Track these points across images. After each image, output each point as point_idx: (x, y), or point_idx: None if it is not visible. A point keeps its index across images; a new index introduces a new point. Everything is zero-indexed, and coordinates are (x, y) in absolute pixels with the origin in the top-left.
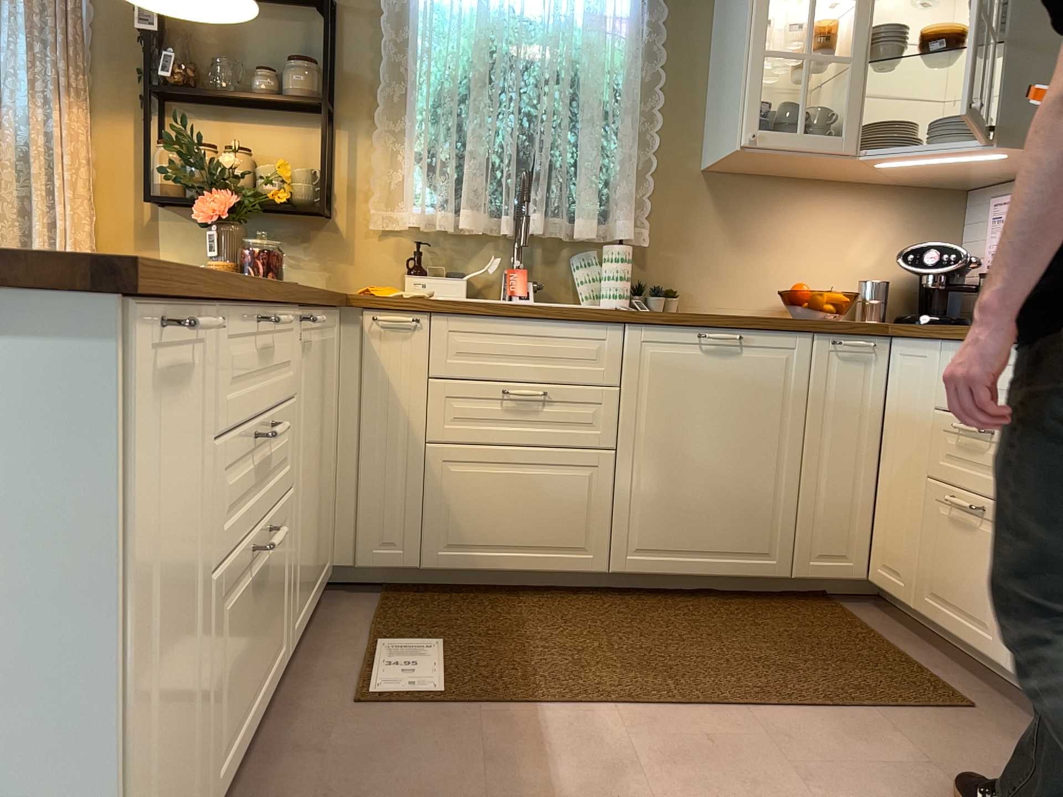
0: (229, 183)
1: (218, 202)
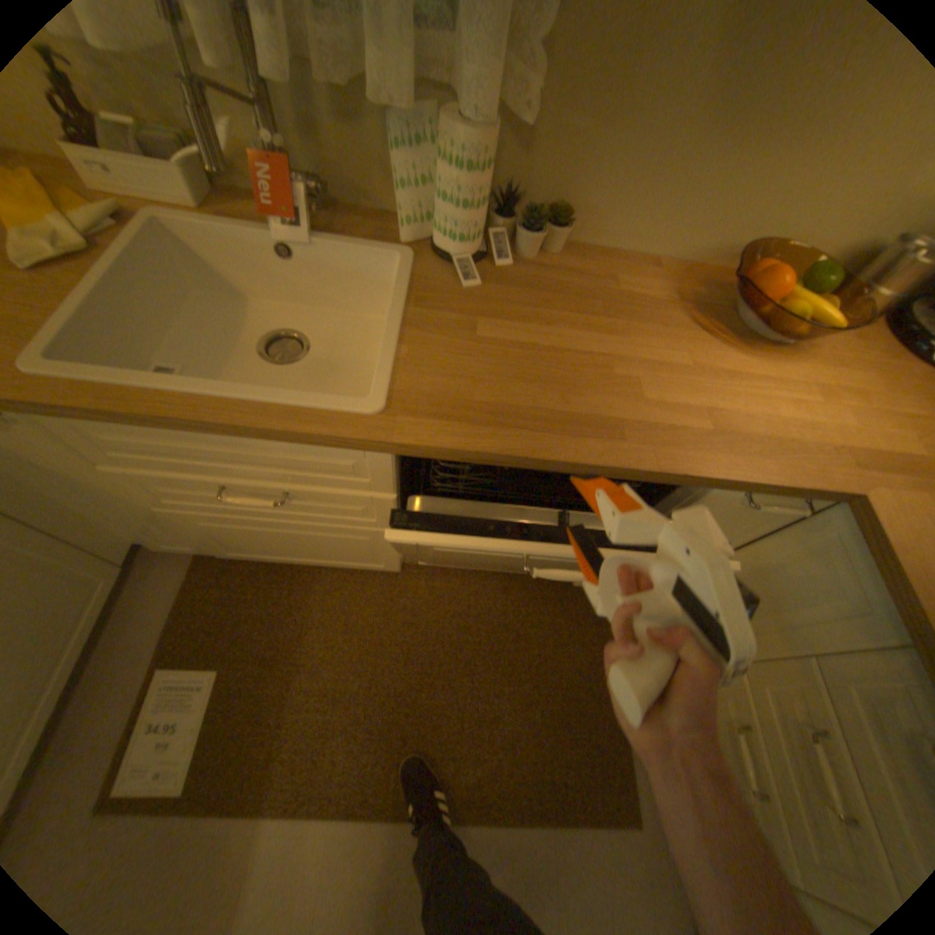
0: None
1: None
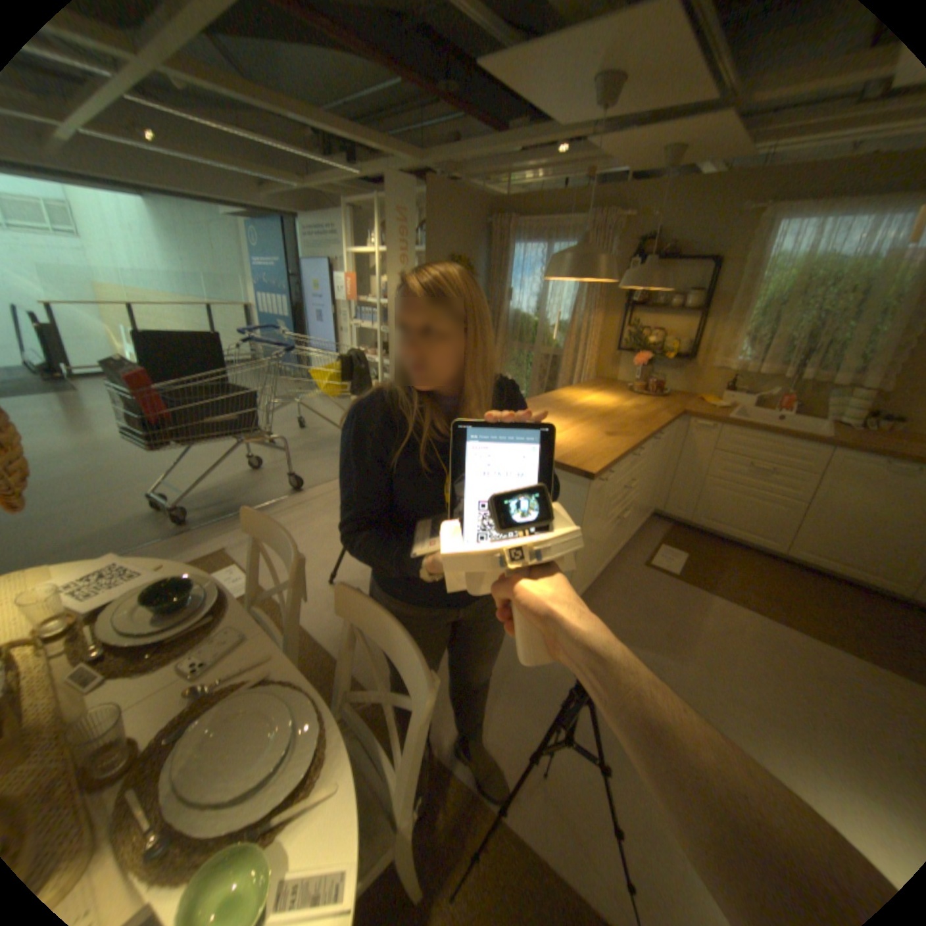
0: (649, 348)
1: (642, 357)
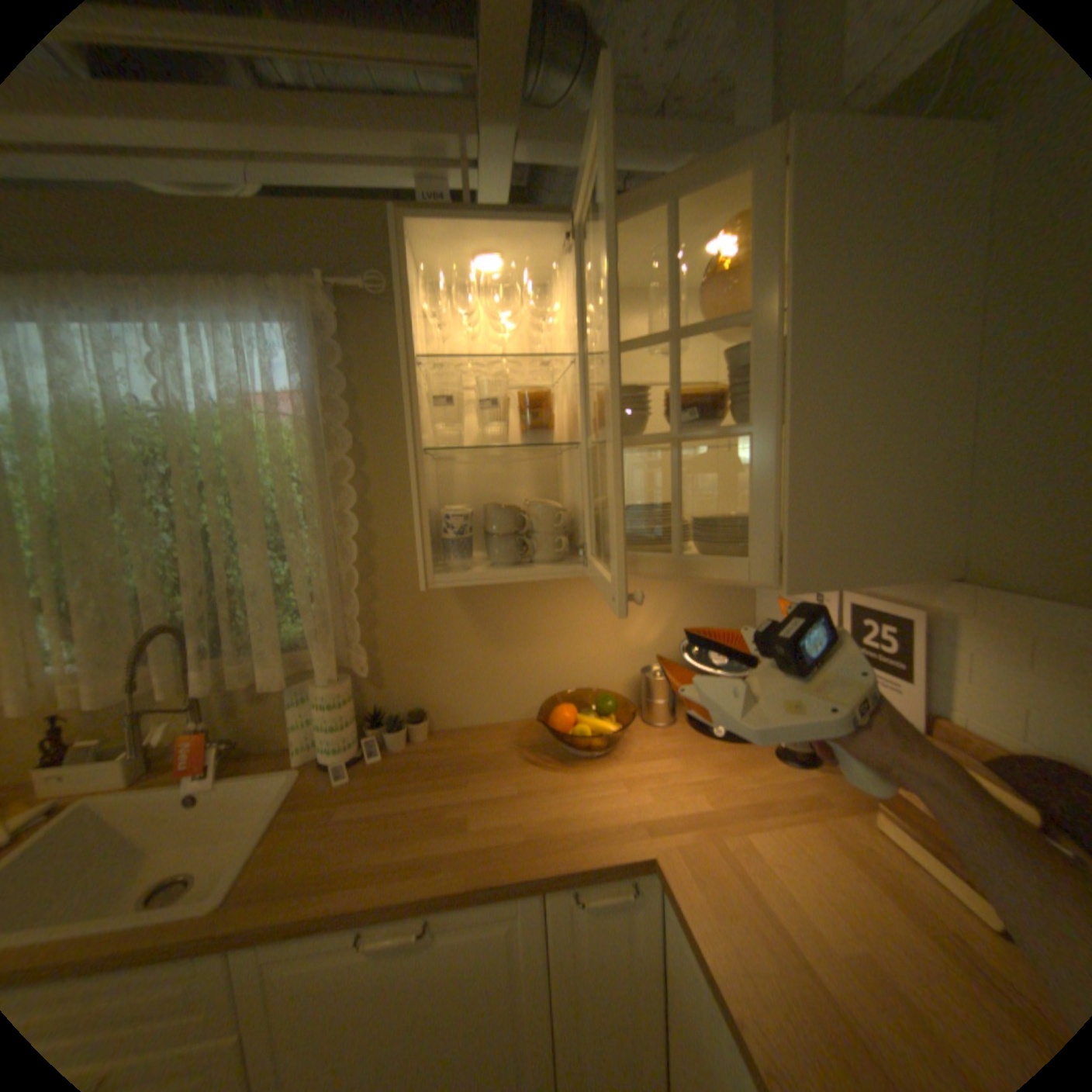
0: None
1: None
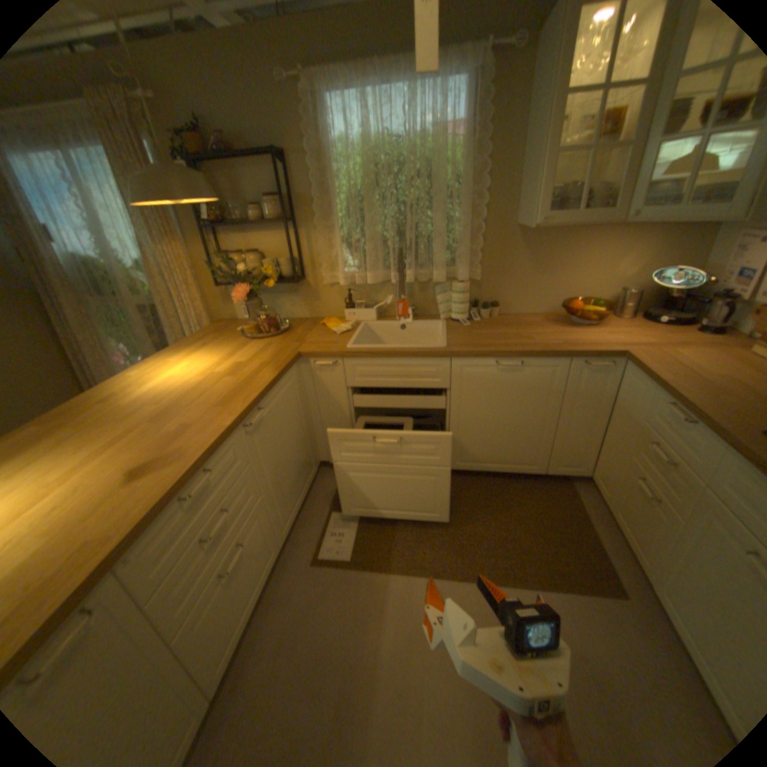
0: (245, 277)
1: (240, 291)
